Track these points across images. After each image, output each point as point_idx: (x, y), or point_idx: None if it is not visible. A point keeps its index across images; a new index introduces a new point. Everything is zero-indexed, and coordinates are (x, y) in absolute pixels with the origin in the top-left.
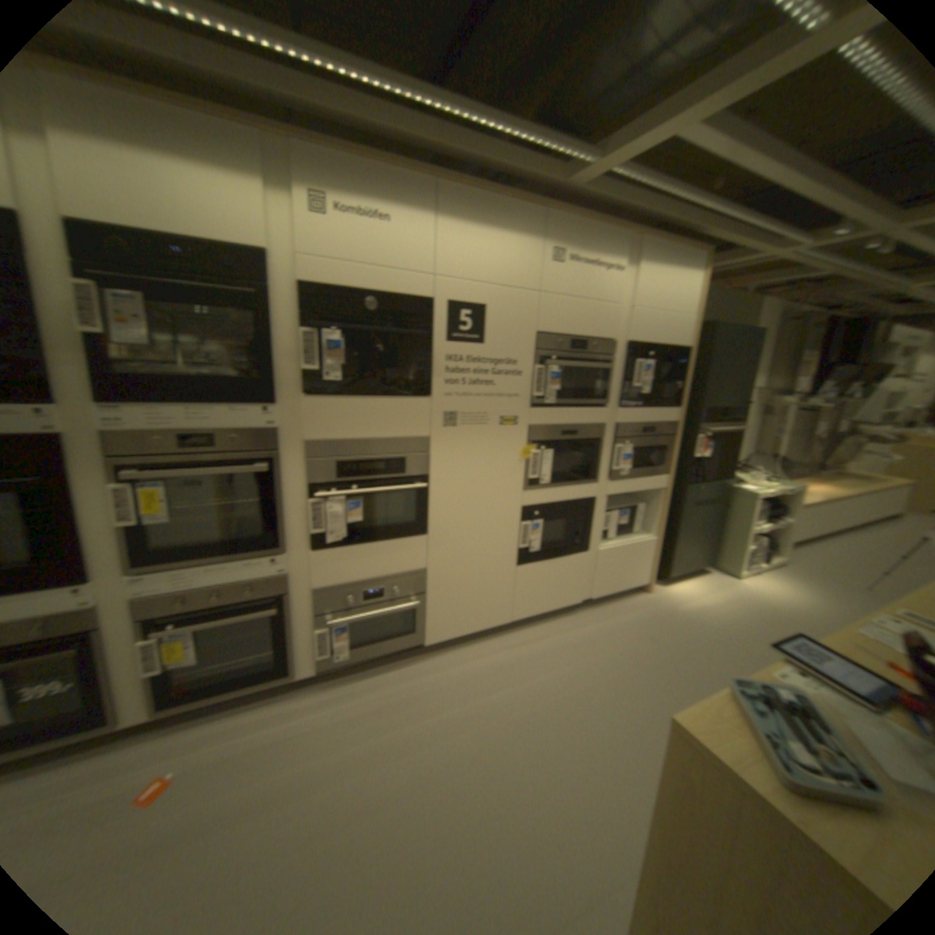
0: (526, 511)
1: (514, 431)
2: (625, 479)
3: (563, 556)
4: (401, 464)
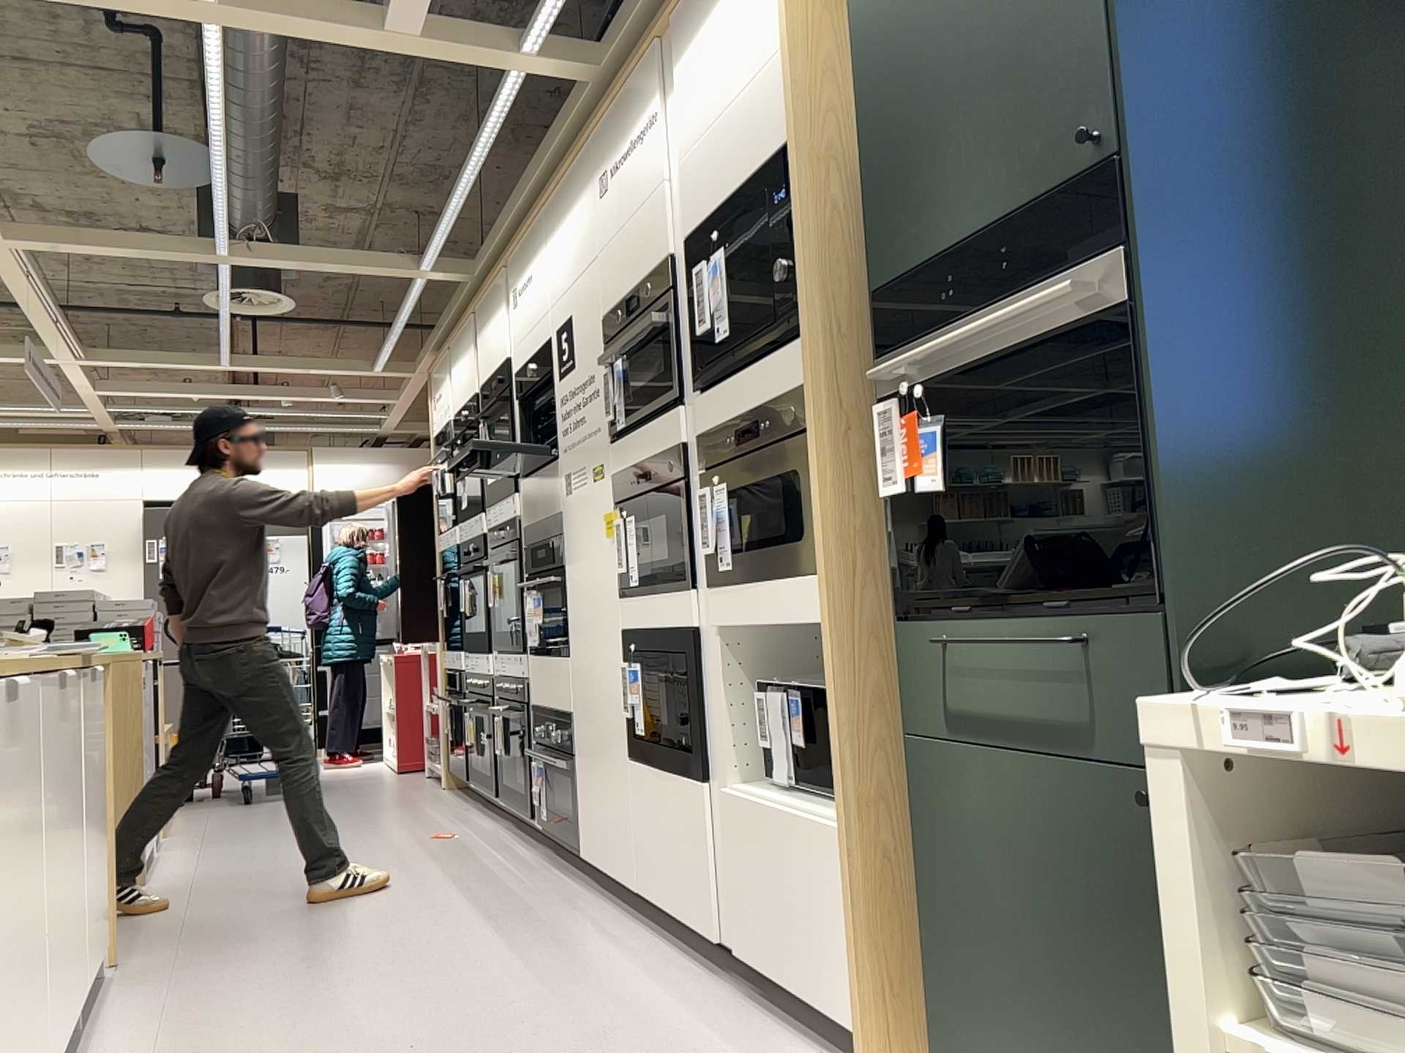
0: (627, 642)
1: (604, 488)
2: (739, 585)
3: (677, 773)
4: (550, 549)
